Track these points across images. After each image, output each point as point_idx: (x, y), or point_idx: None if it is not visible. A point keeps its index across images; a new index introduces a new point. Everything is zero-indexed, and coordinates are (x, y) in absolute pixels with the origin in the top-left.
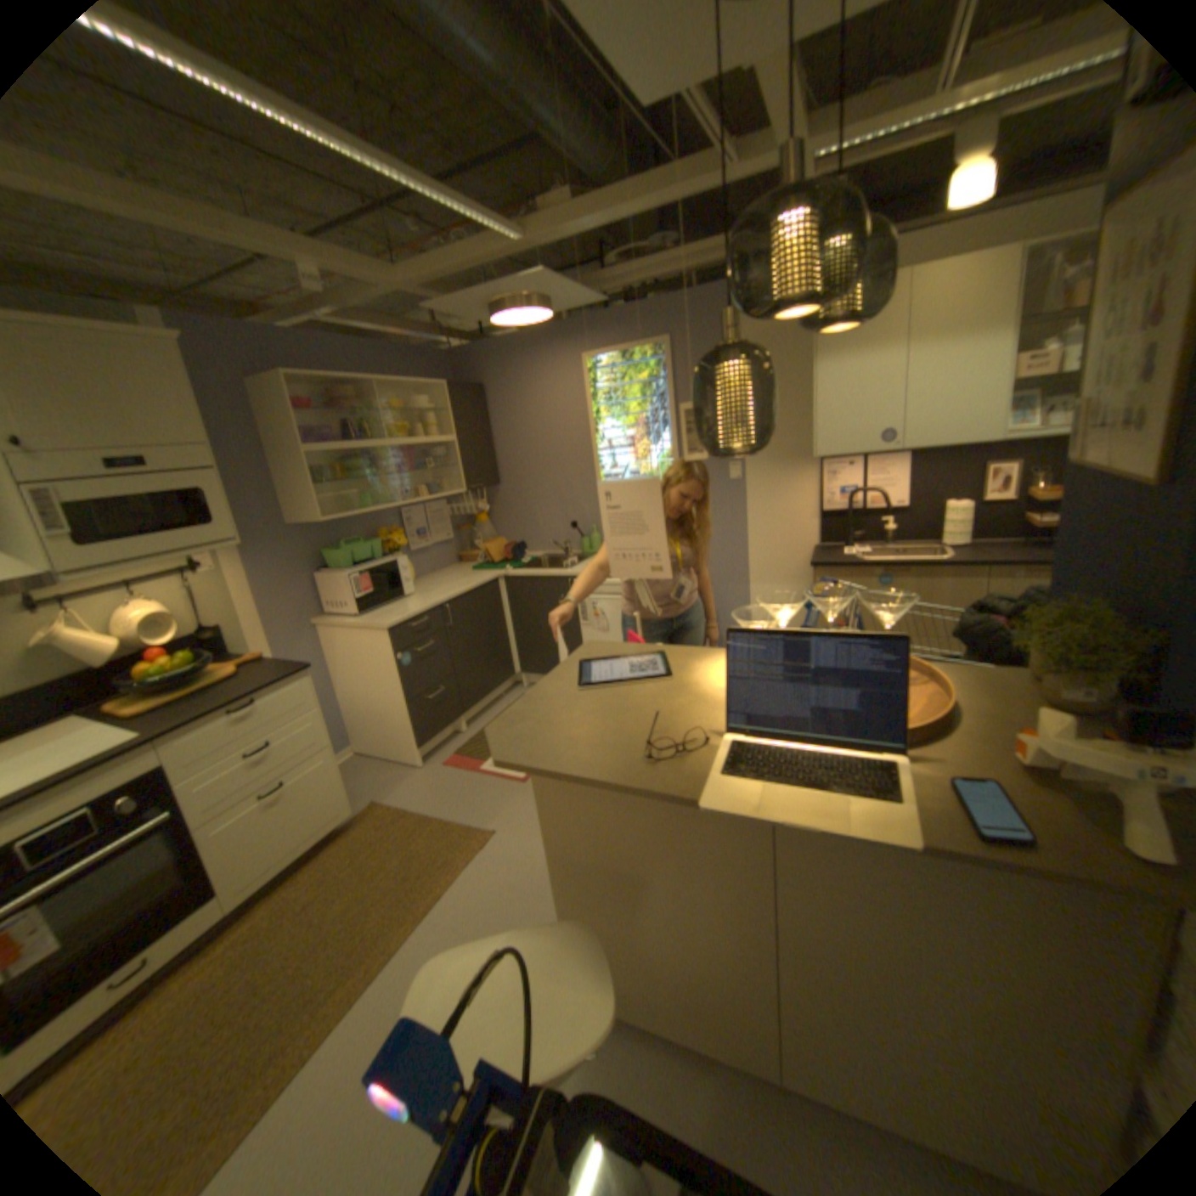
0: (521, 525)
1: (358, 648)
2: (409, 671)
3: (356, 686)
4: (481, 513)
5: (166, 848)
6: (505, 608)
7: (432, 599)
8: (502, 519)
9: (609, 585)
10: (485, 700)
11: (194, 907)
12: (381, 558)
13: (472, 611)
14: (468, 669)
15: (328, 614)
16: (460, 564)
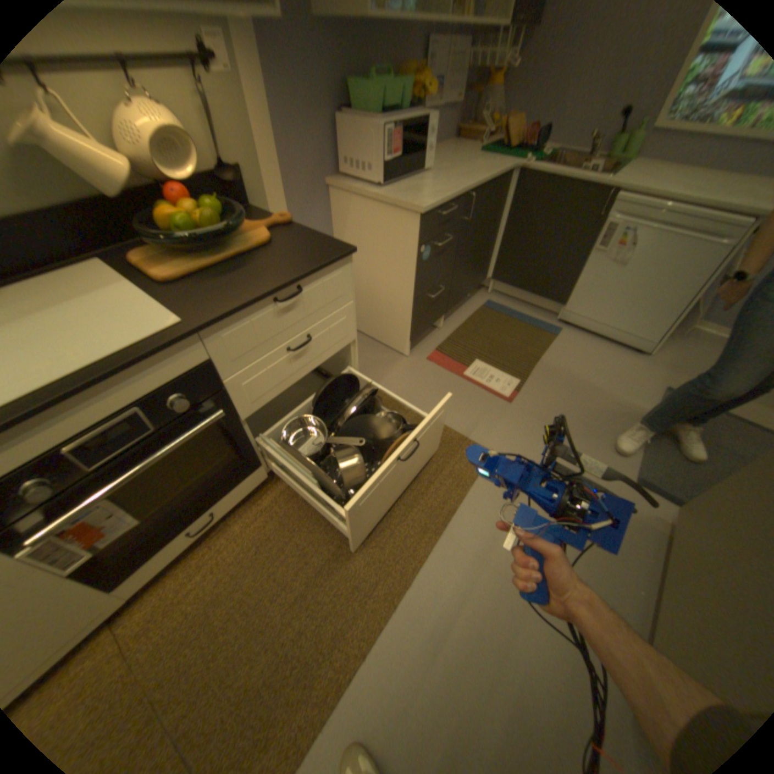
0: (540, 97)
1: (374, 225)
2: (424, 266)
3: (360, 265)
4: (493, 69)
5: (218, 427)
6: (505, 206)
7: (455, 179)
8: (518, 84)
9: (667, 207)
10: (461, 300)
11: (246, 473)
12: (406, 107)
13: (484, 204)
14: (461, 269)
15: (340, 173)
16: (456, 138)
